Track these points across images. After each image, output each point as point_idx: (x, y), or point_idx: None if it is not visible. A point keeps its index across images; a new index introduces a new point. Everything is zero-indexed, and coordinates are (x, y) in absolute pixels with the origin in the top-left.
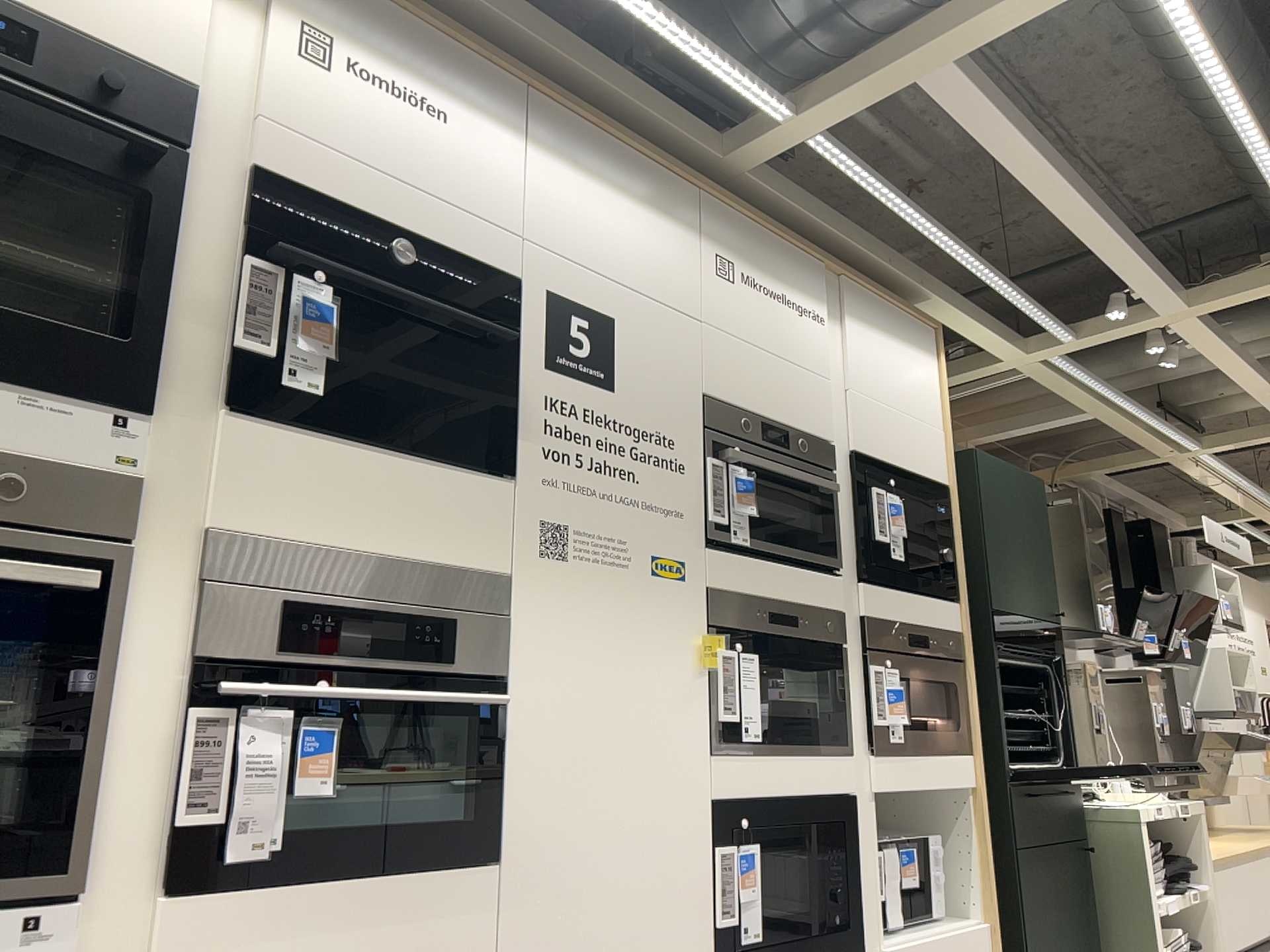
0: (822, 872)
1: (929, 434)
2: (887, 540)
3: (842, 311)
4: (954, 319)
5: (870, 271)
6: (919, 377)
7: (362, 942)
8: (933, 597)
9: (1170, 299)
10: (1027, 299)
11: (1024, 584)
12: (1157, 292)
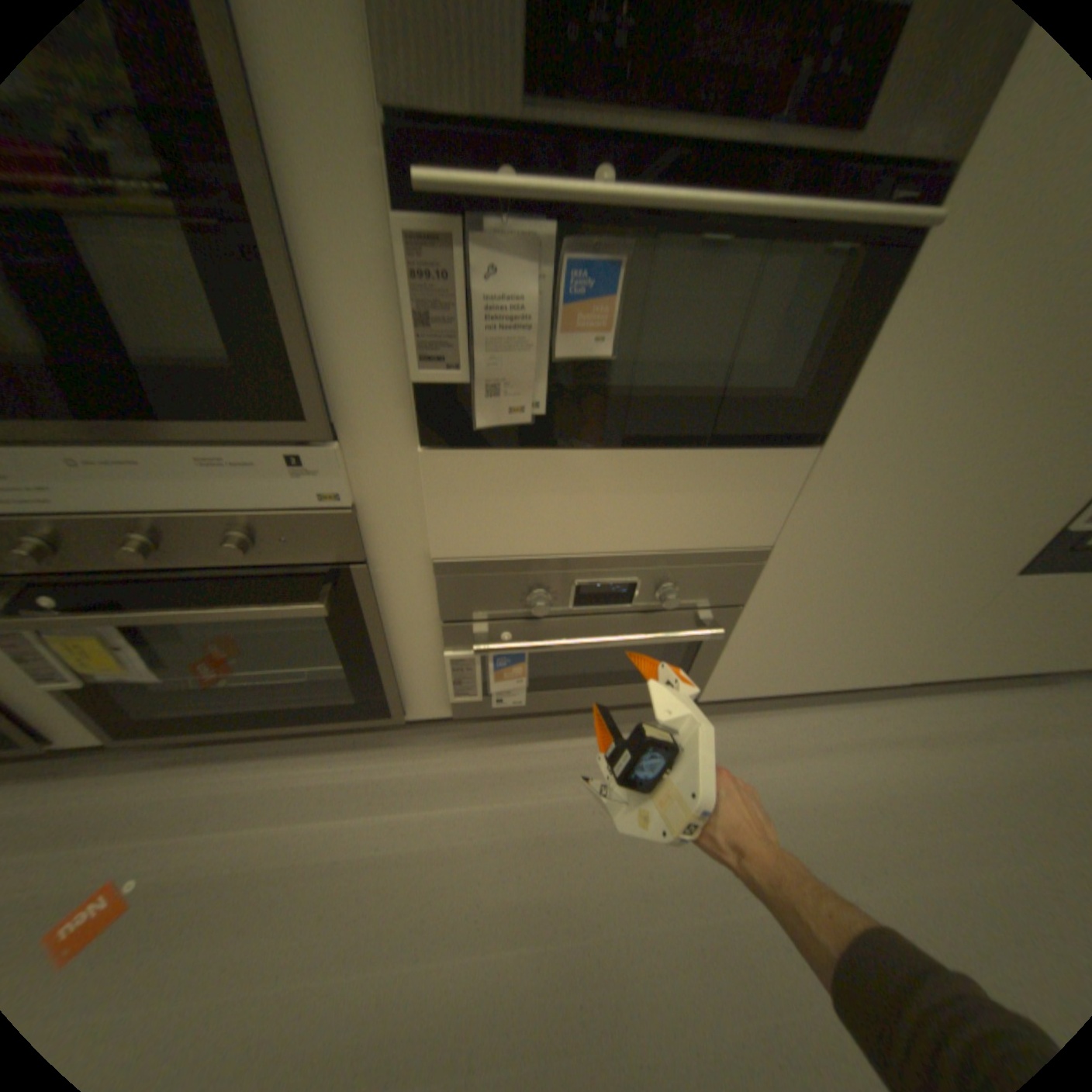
0: None
1: None
2: None
3: None
4: None
5: None
6: None
7: (635, 502)
8: None
9: None
10: None
11: None
12: None
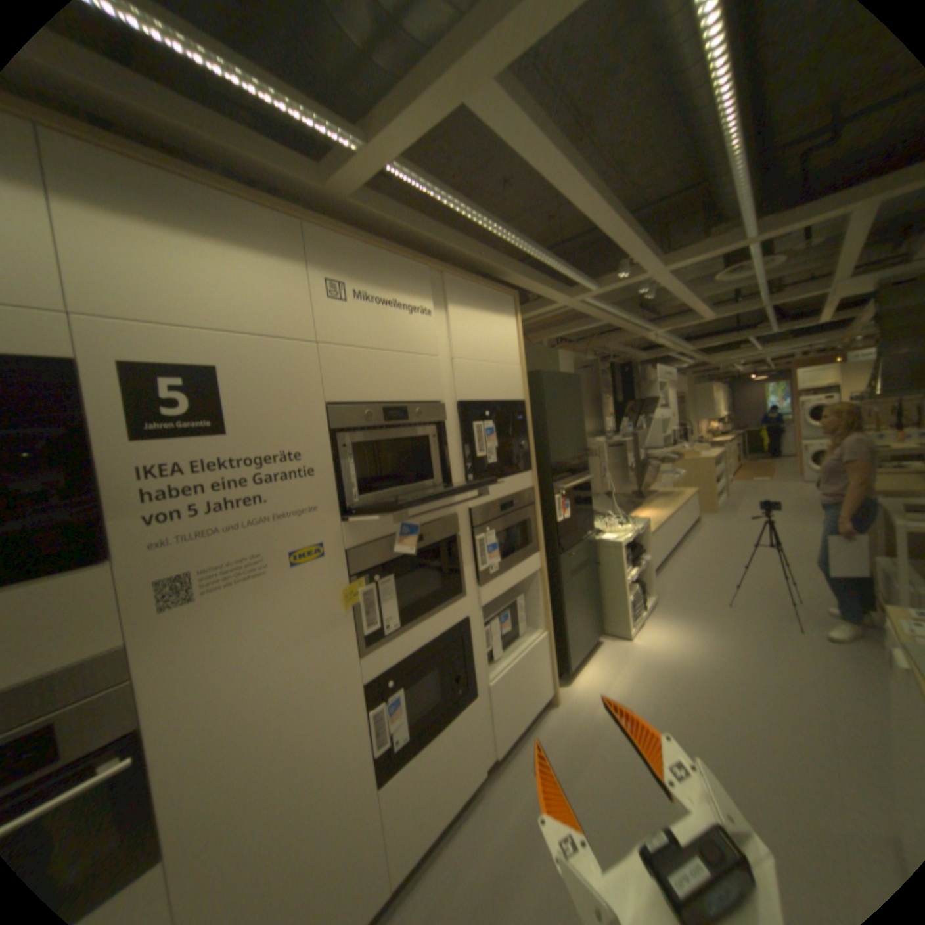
0: (447, 675)
1: (511, 372)
2: (483, 456)
3: (445, 302)
4: (528, 285)
5: (468, 263)
6: (503, 335)
7: None
8: (515, 475)
9: (658, 264)
10: (571, 270)
11: (568, 442)
12: (650, 261)
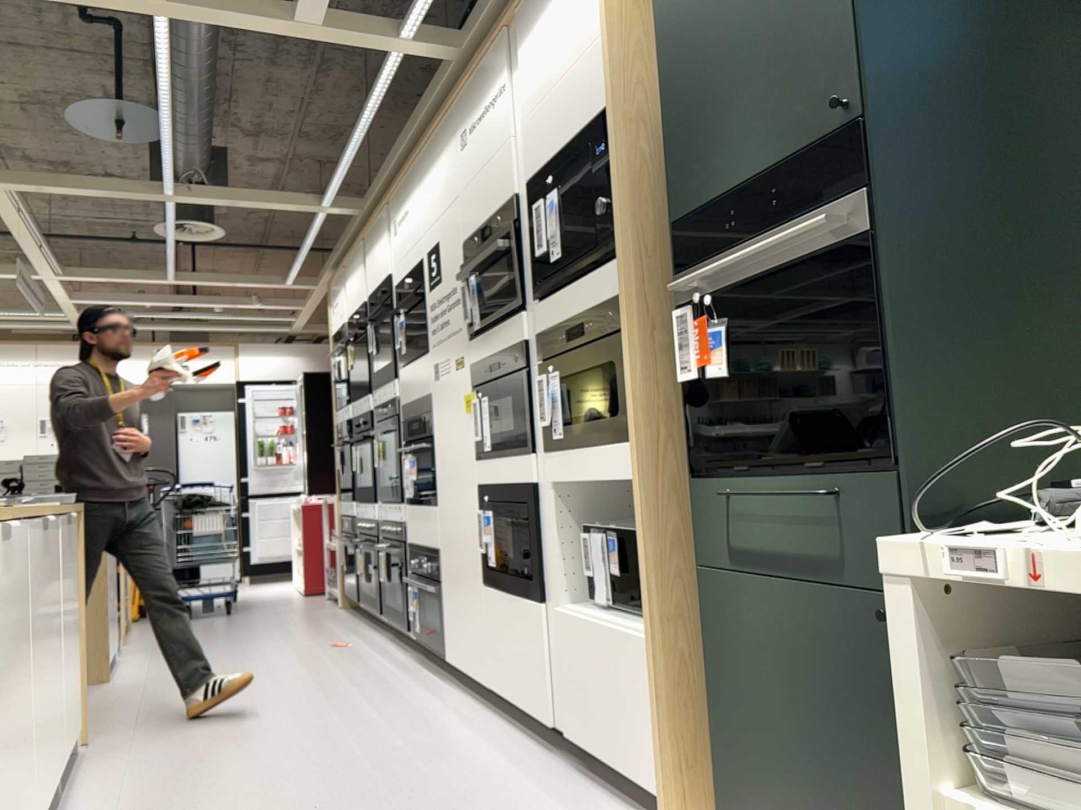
0: (519, 537)
1: (589, 63)
2: (545, 250)
3: (519, 49)
4: None
5: None
6: (579, 1)
7: (422, 525)
8: (600, 269)
9: None
10: None
11: (753, 119)
12: None
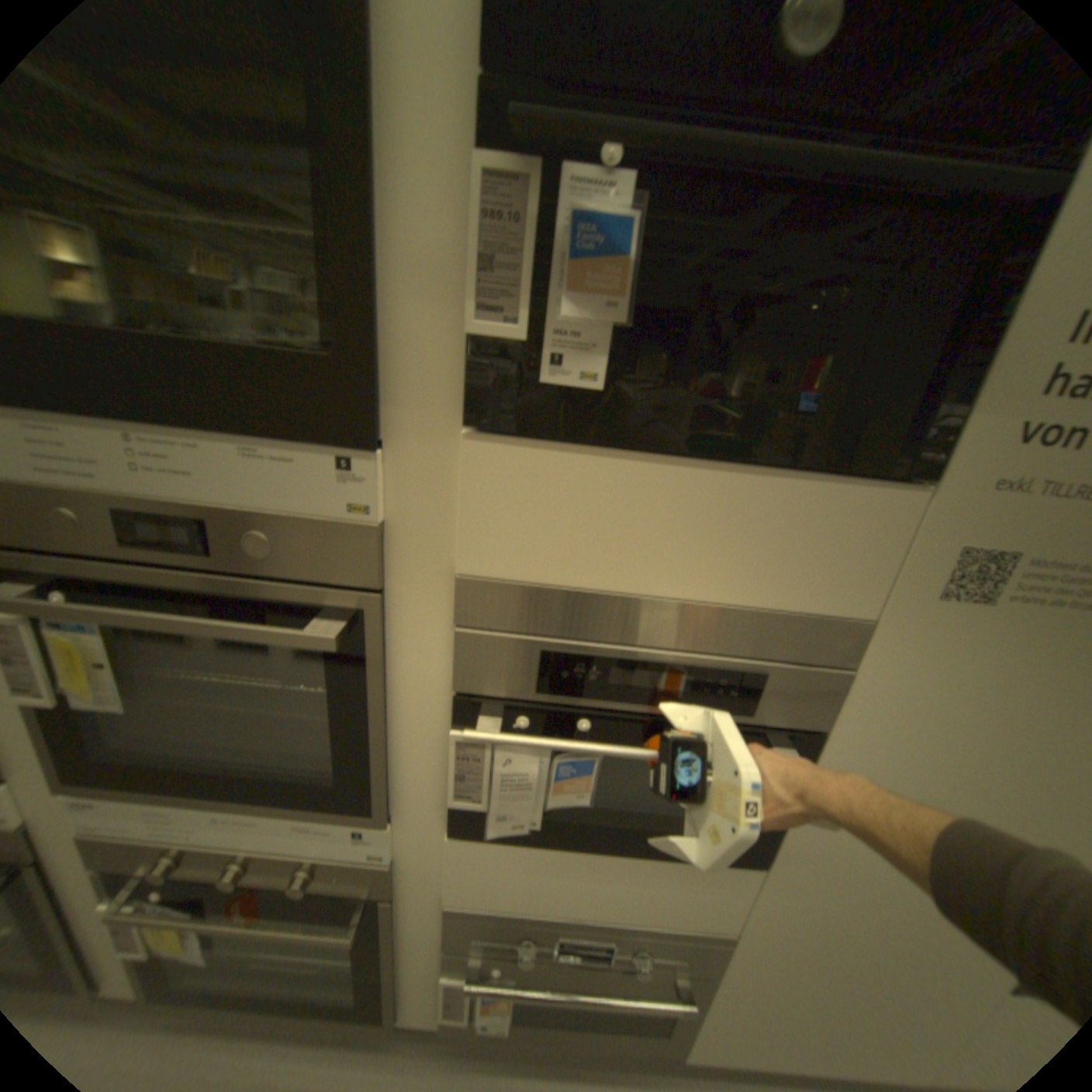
0: None
1: None
2: None
3: None
4: None
5: None
6: None
7: (611, 891)
8: None
9: None
10: None
11: None
12: None
